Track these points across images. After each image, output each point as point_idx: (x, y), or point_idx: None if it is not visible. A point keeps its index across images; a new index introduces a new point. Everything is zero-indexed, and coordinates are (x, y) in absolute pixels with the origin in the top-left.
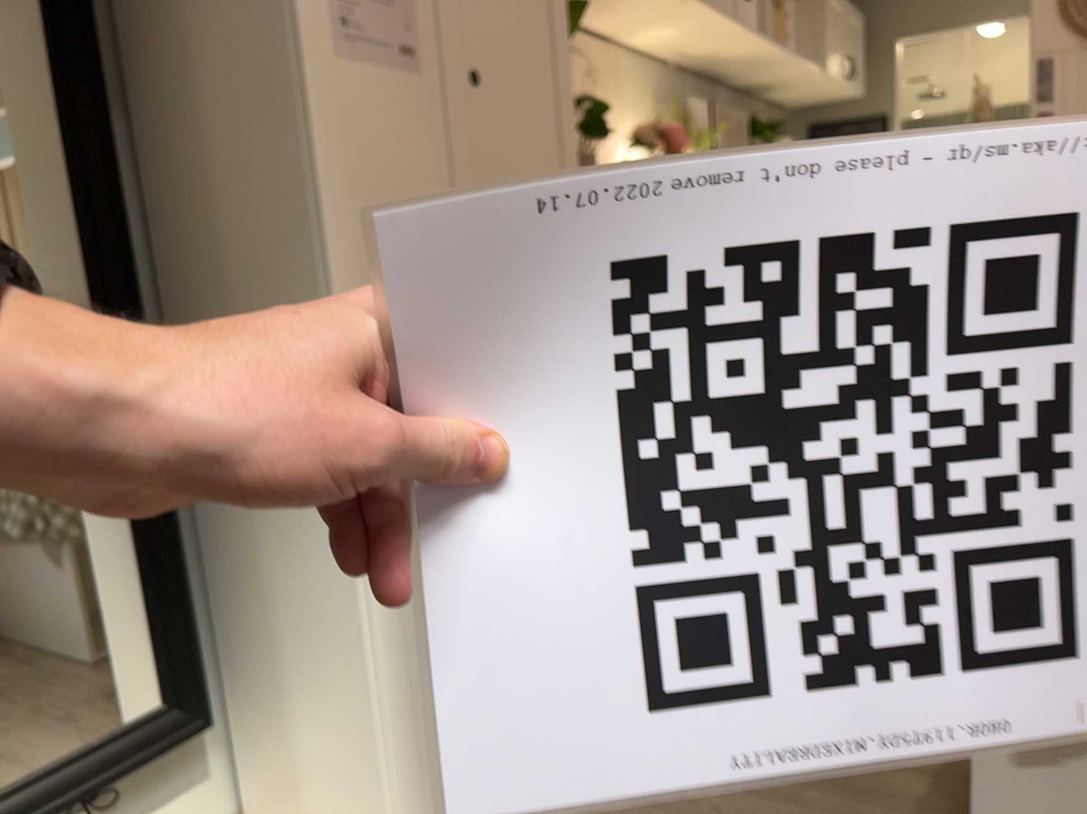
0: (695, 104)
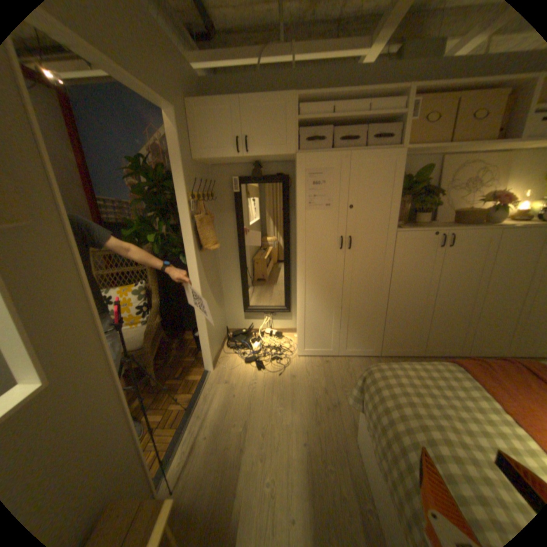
0: None
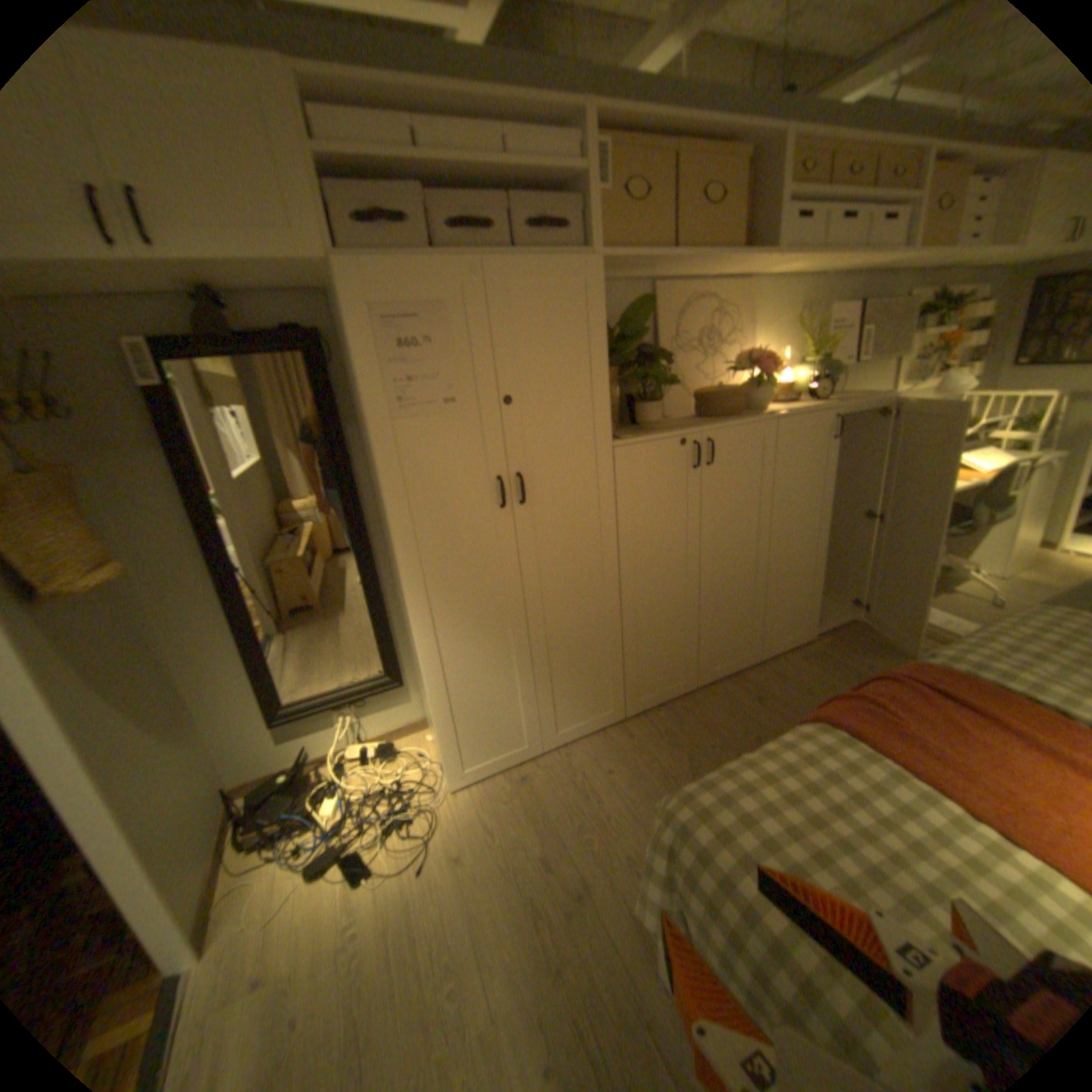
0: (854, 303)
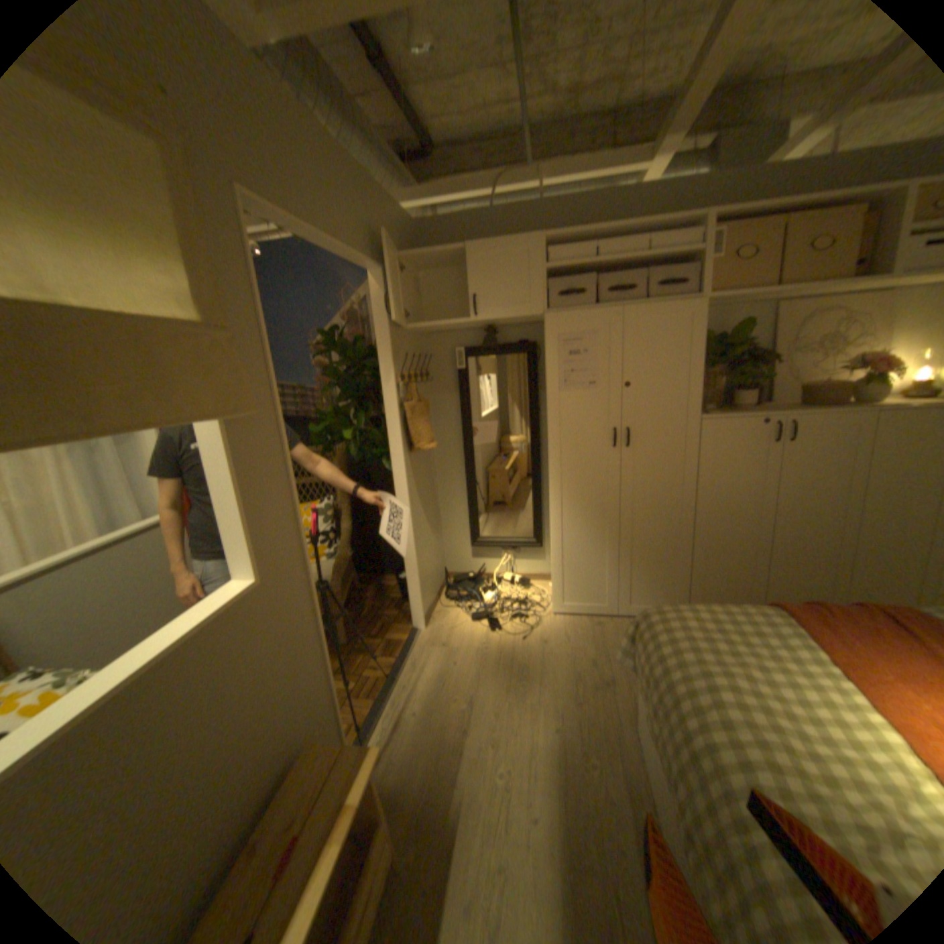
0: None
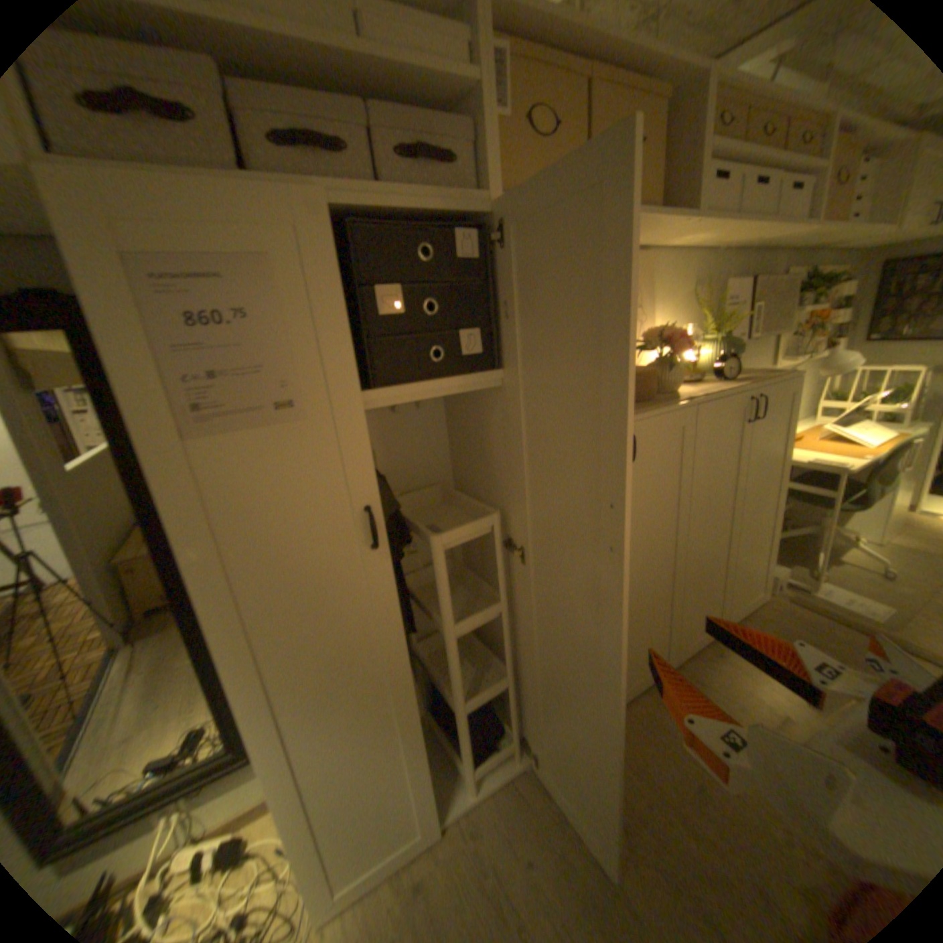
0: (741, 278)
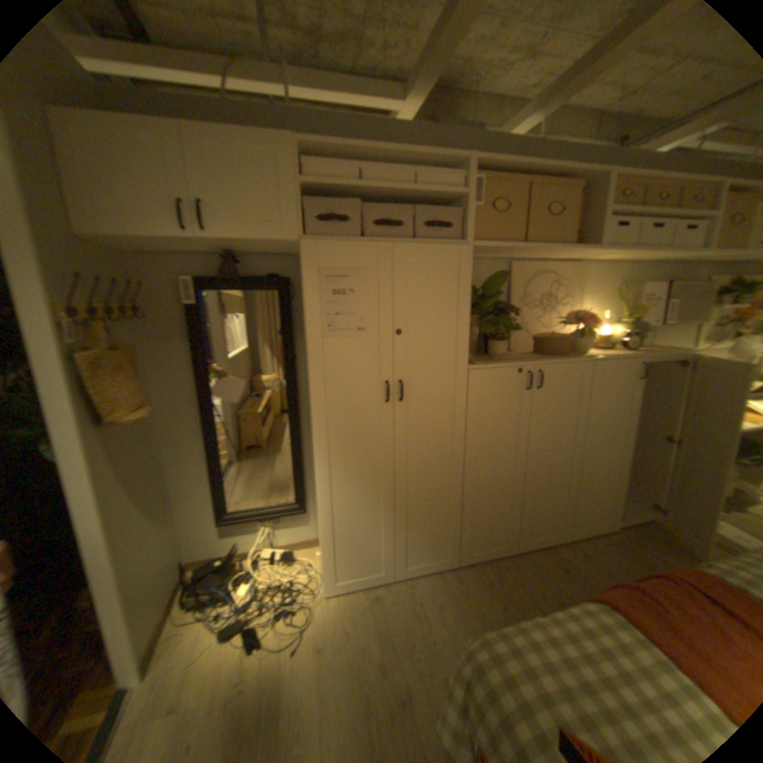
0: (662, 282)
